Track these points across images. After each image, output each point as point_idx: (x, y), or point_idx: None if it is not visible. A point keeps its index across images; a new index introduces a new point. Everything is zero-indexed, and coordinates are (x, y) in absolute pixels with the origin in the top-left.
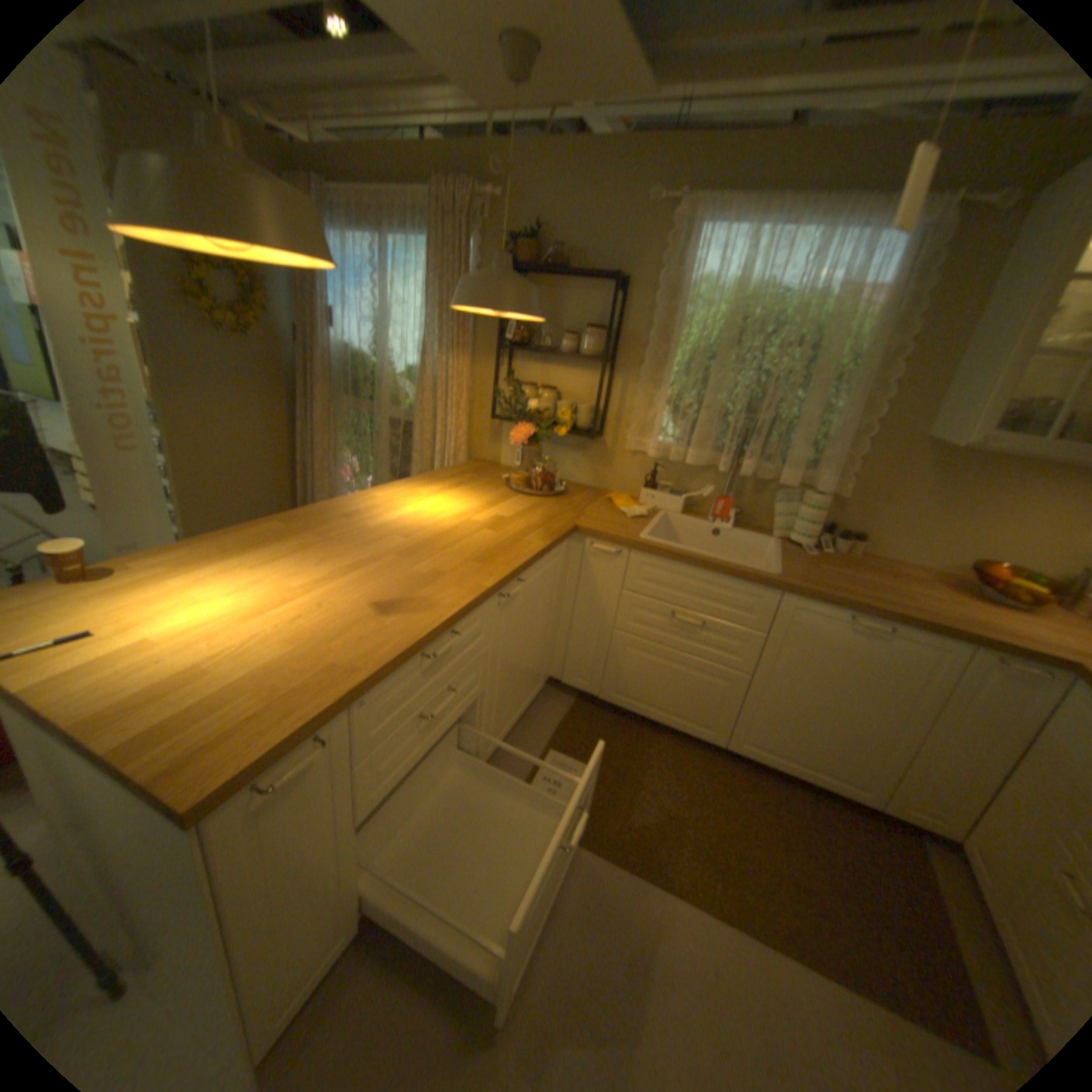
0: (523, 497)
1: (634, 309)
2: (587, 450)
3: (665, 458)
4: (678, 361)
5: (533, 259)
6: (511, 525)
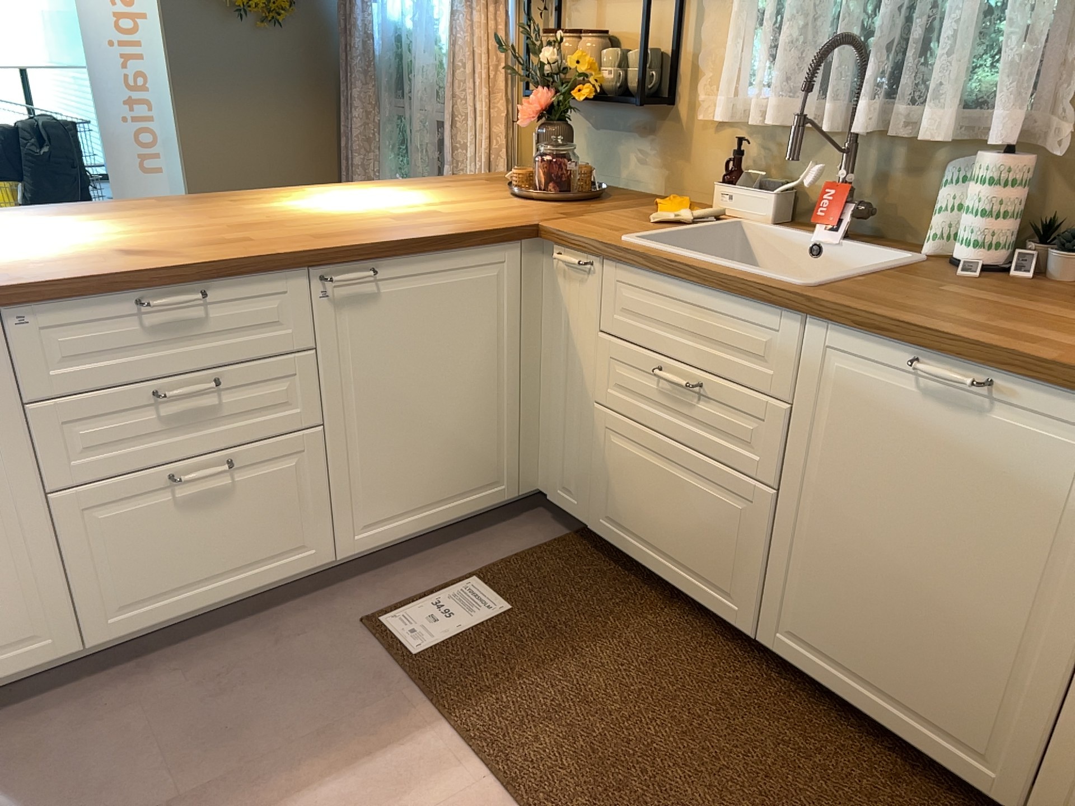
0: (513, 200)
1: None
2: (654, 134)
3: (760, 131)
4: None
5: None
6: (432, 218)
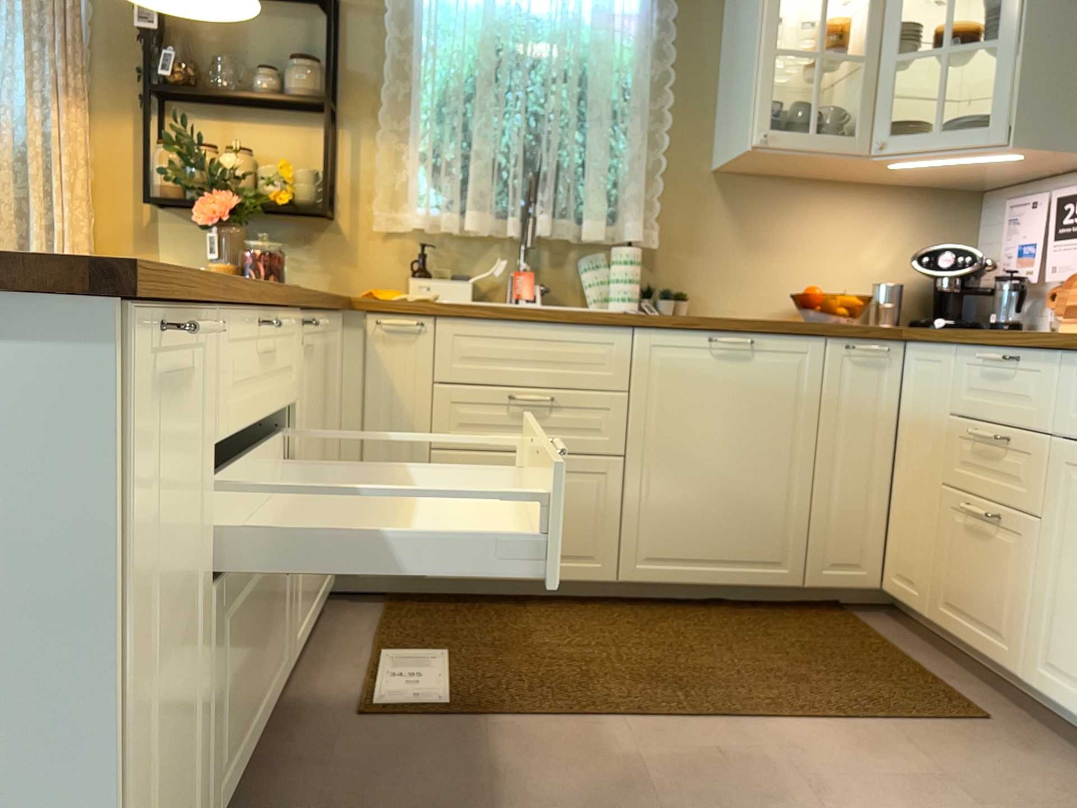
0: None
1: (354, 44)
2: (314, 242)
3: (432, 238)
4: (428, 101)
5: None
6: None
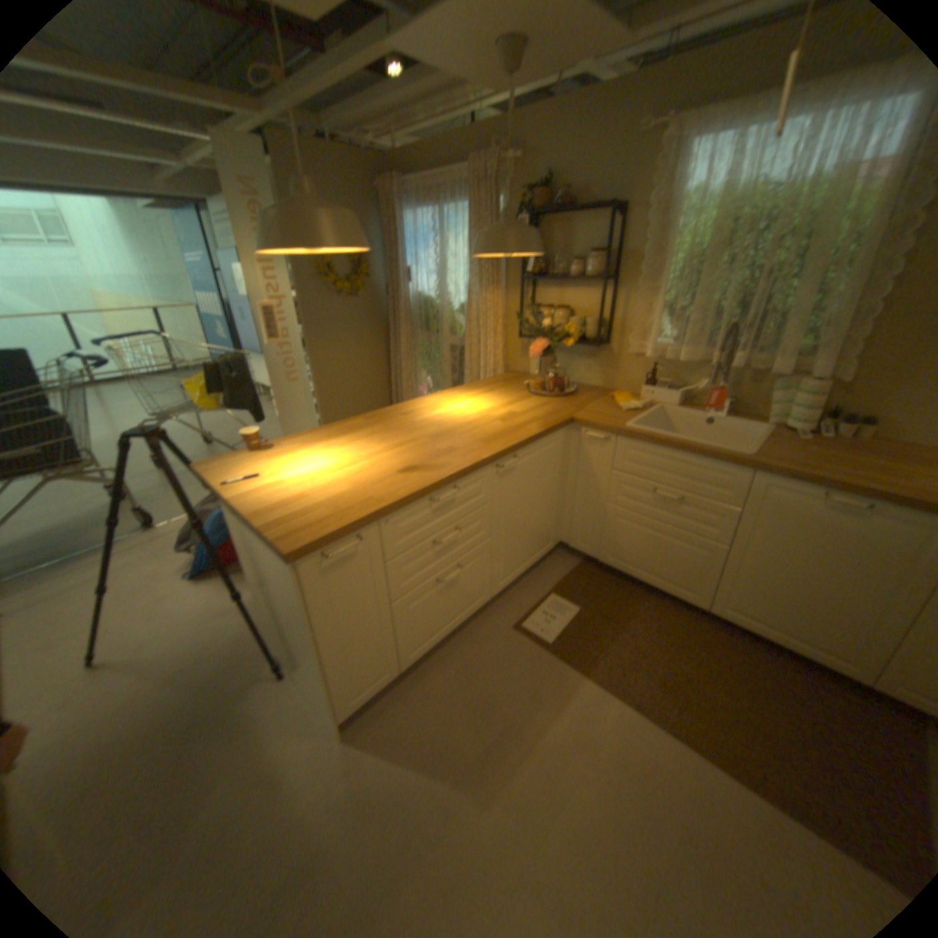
0: (536, 398)
1: (631, 230)
2: (596, 357)
3: (664, 358)
4: (669, 270)
5: (544, 205)
6: (517, 419)
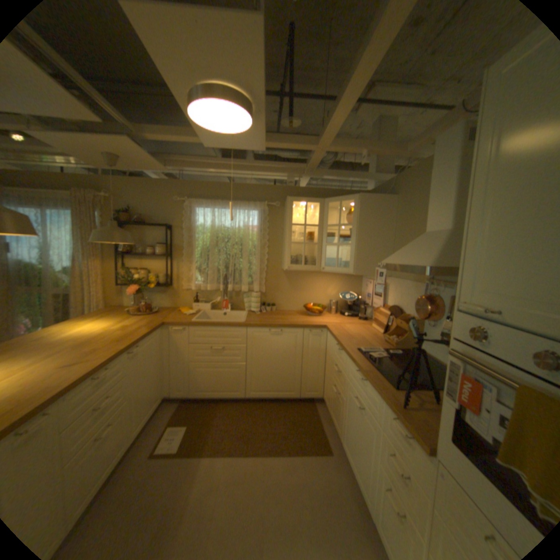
0: (137, 316)
1: (176, 236)
2: (167, 292)
3: (201, 290)
4: (196, 253)
5: (128, 220)
6: (132, 327)
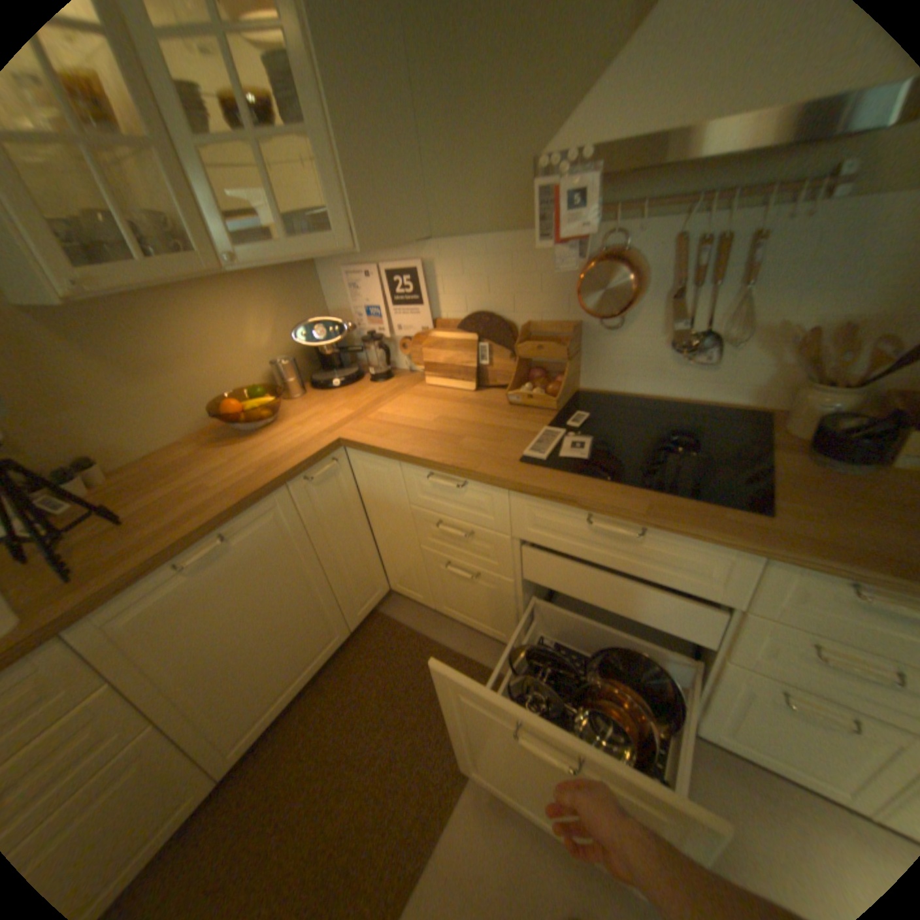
0: None
1: None
2: None
3: None
4: None
5: None
6: None
